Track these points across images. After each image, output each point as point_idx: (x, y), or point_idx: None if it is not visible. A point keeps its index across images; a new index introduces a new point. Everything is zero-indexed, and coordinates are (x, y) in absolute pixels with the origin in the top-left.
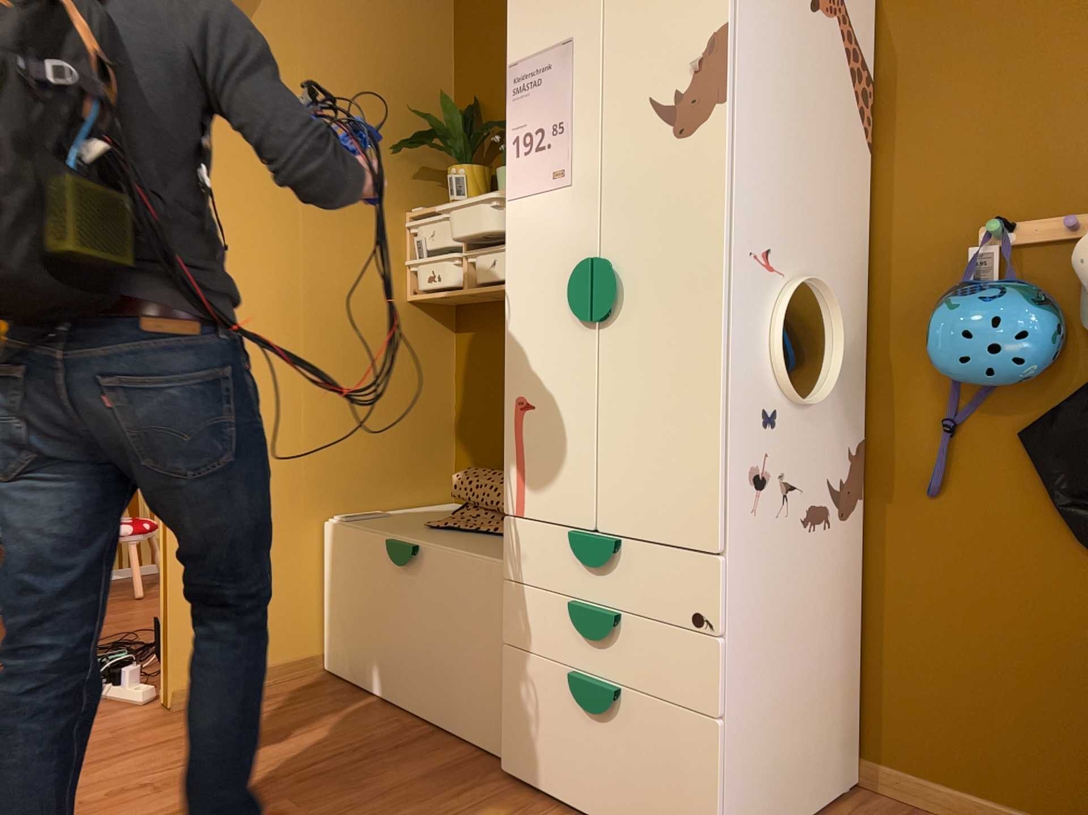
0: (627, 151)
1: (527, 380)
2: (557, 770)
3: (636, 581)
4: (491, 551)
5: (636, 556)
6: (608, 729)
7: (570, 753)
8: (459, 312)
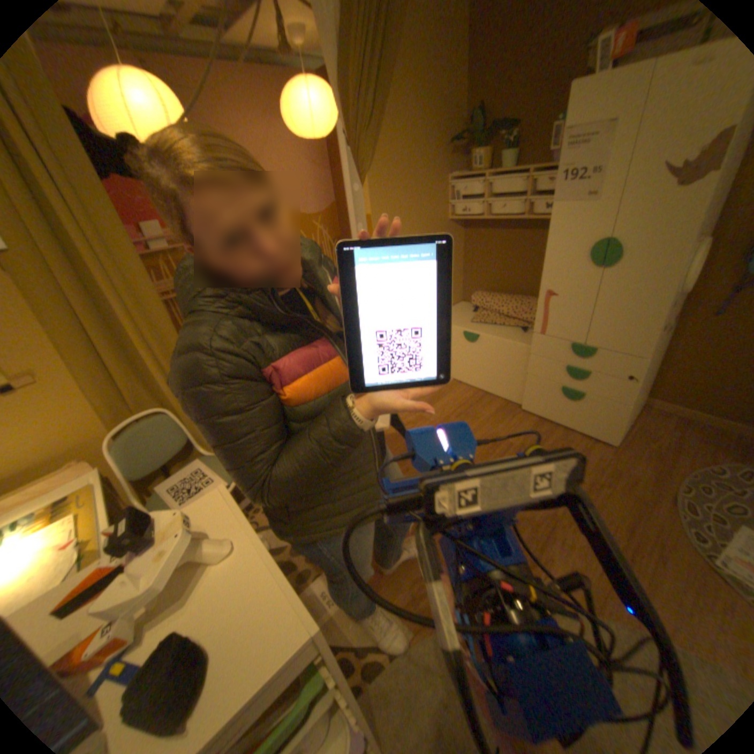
0: (641, 188)
1: (554, 284)
2: (549, 411)
3: (602, 362)
4: (513, 337)
5: (604, 354)
6: (576, 403)
7: (557, 407)
8: (467, 219)
